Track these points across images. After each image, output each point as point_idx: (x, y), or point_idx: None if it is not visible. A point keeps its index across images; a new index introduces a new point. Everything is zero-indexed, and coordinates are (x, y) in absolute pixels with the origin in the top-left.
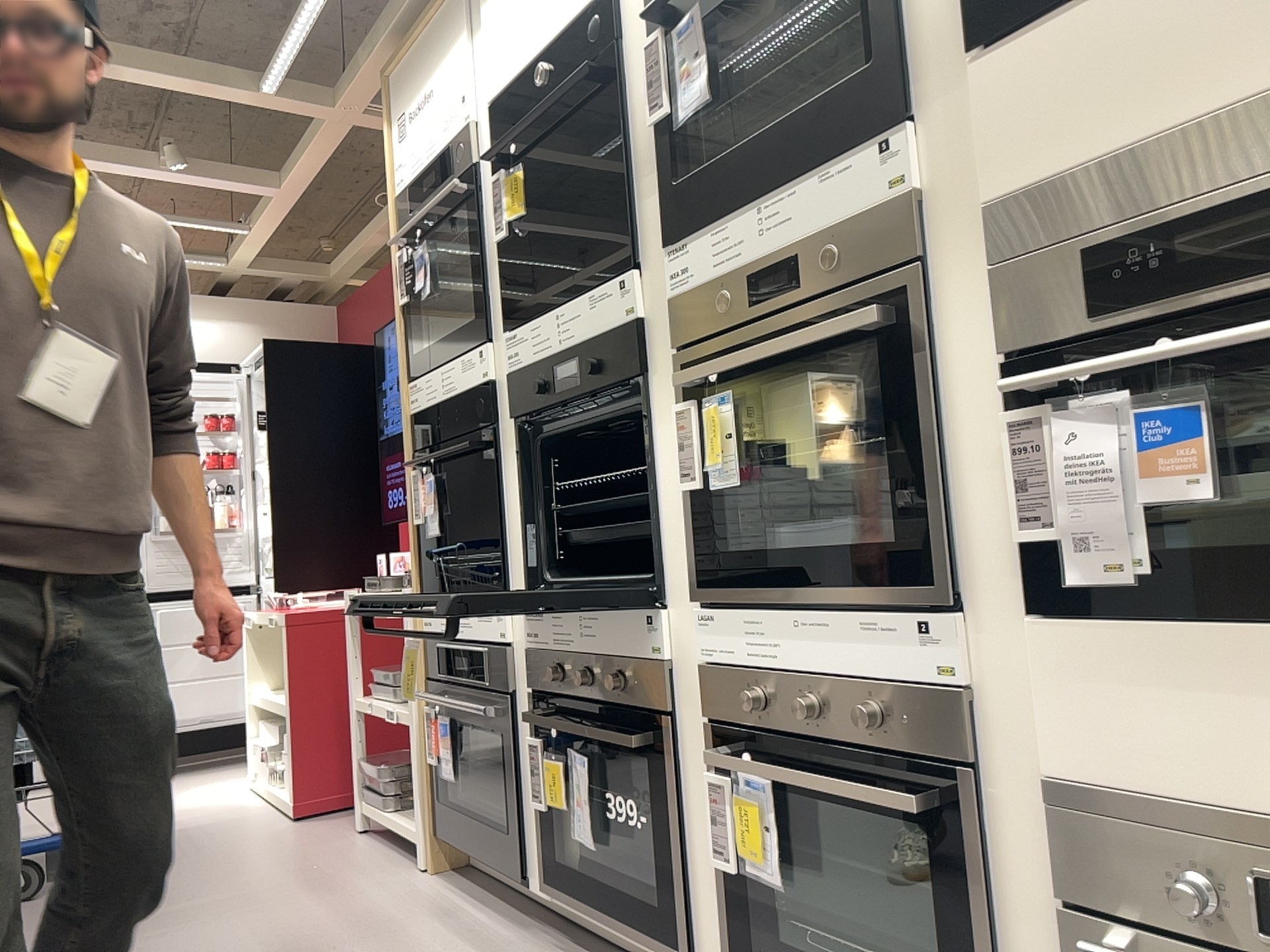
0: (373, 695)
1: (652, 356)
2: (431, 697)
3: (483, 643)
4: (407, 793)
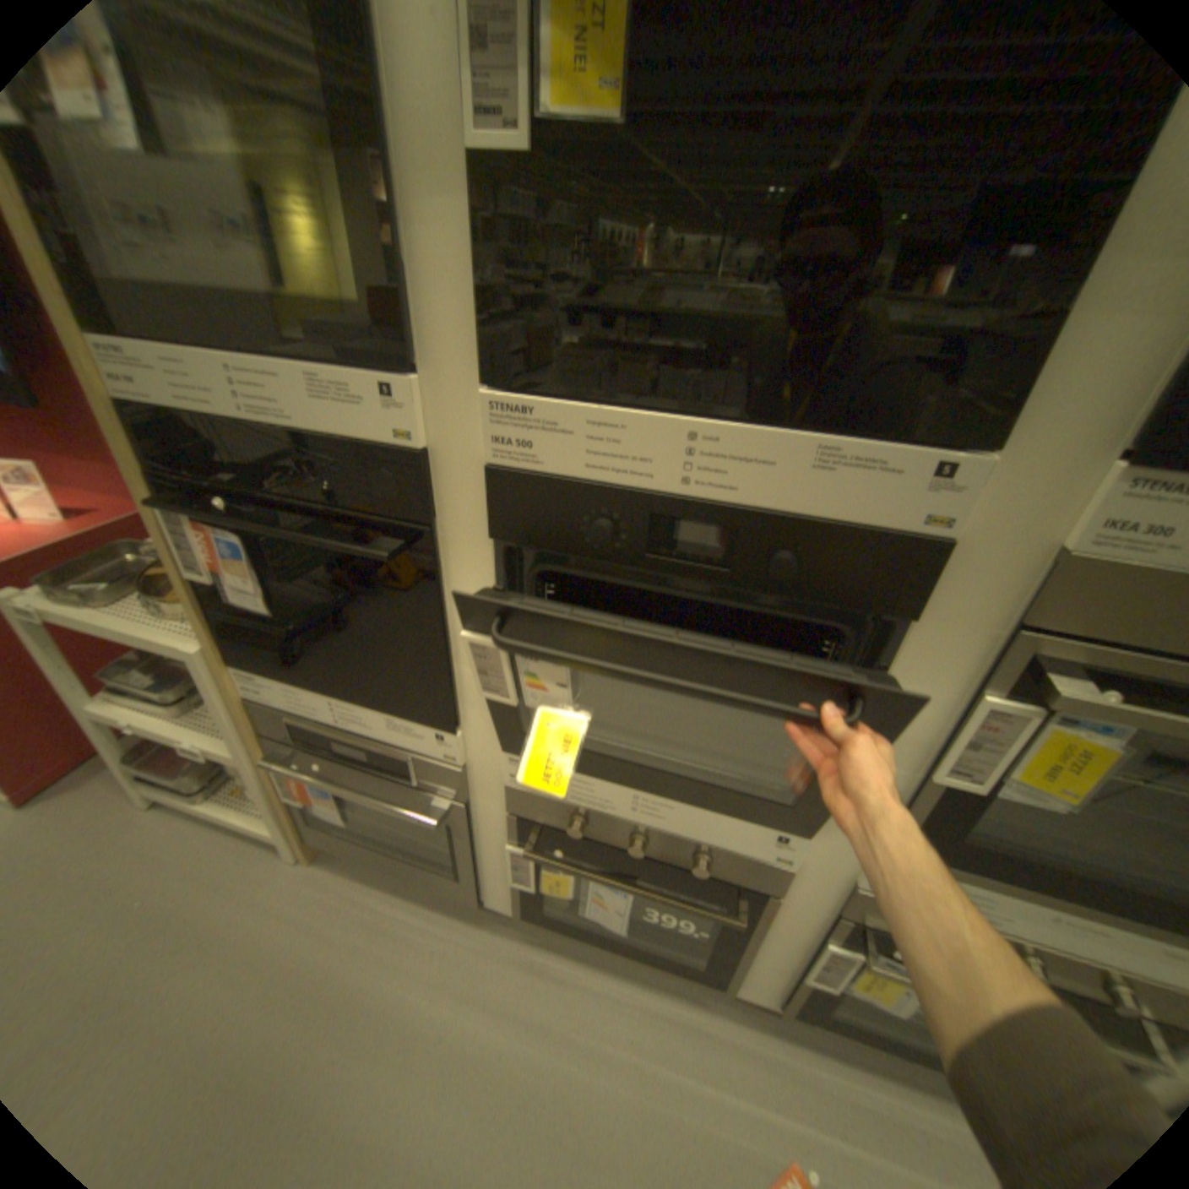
0: (108, 695)
1: (941, 598)
2: (300, 778)
3: (403, 749)
4: (216, 780)
